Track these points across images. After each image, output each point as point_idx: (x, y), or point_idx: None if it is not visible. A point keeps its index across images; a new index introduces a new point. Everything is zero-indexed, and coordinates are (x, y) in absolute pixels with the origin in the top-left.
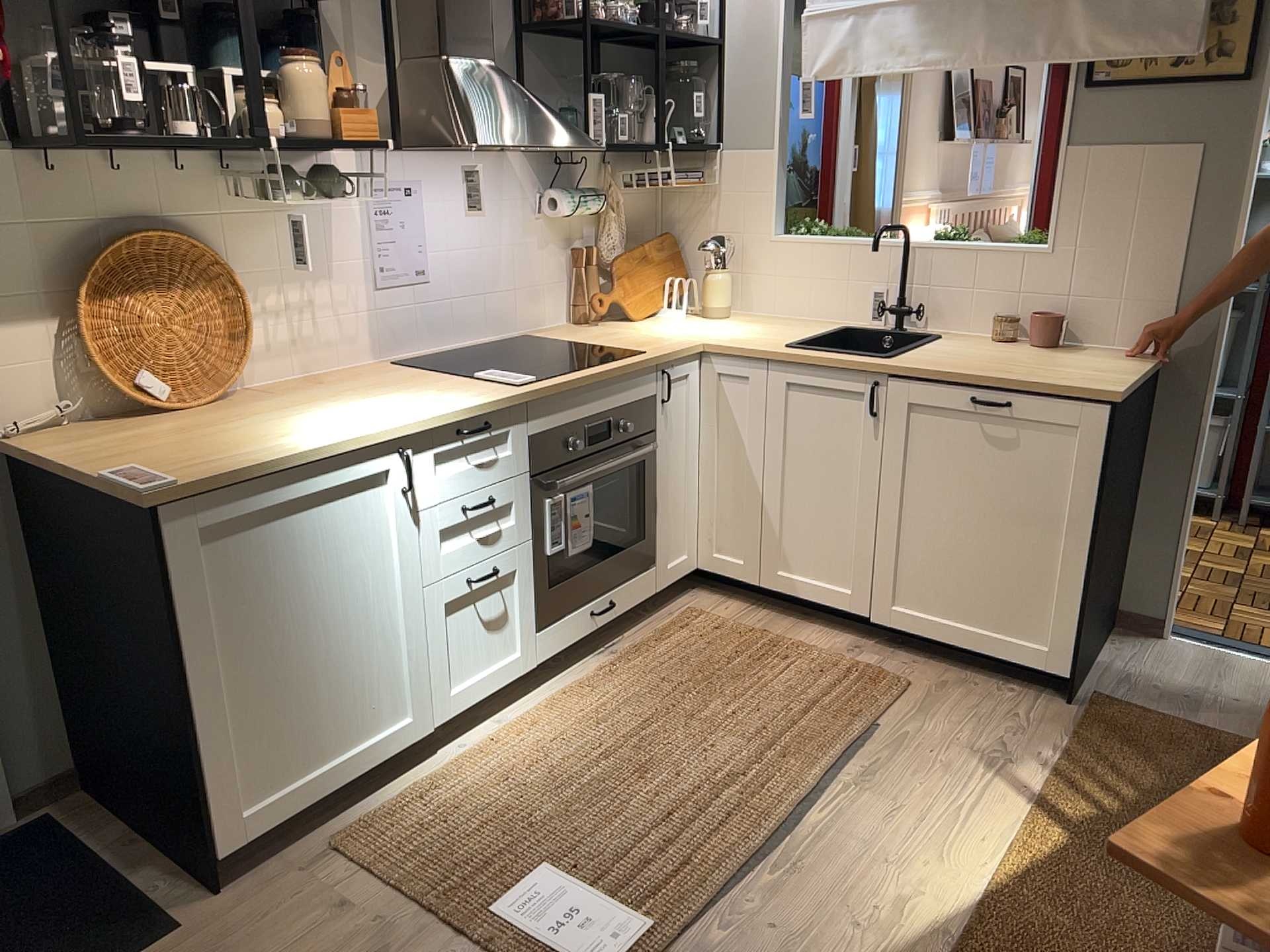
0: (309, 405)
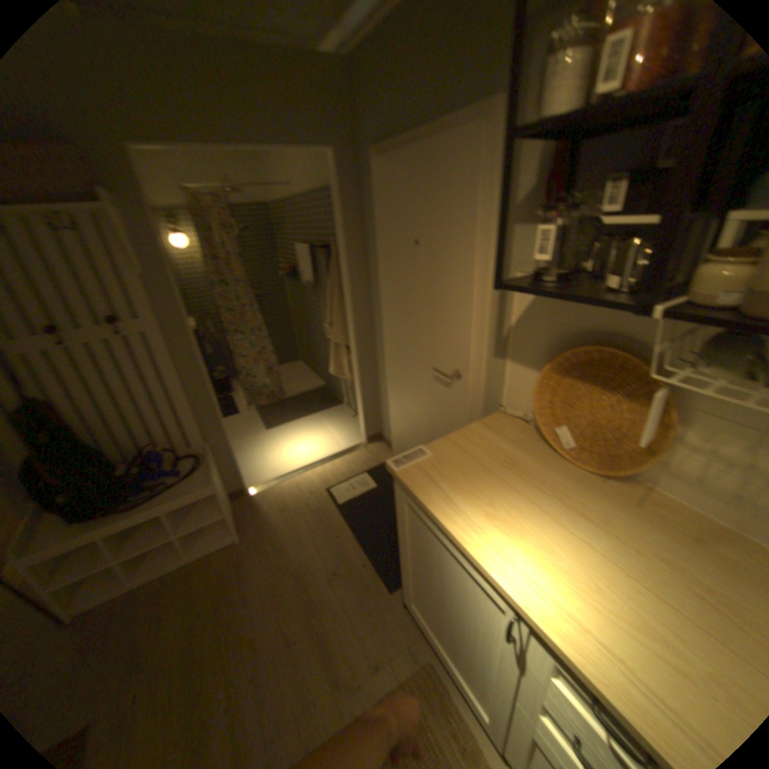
0: (599, 530)
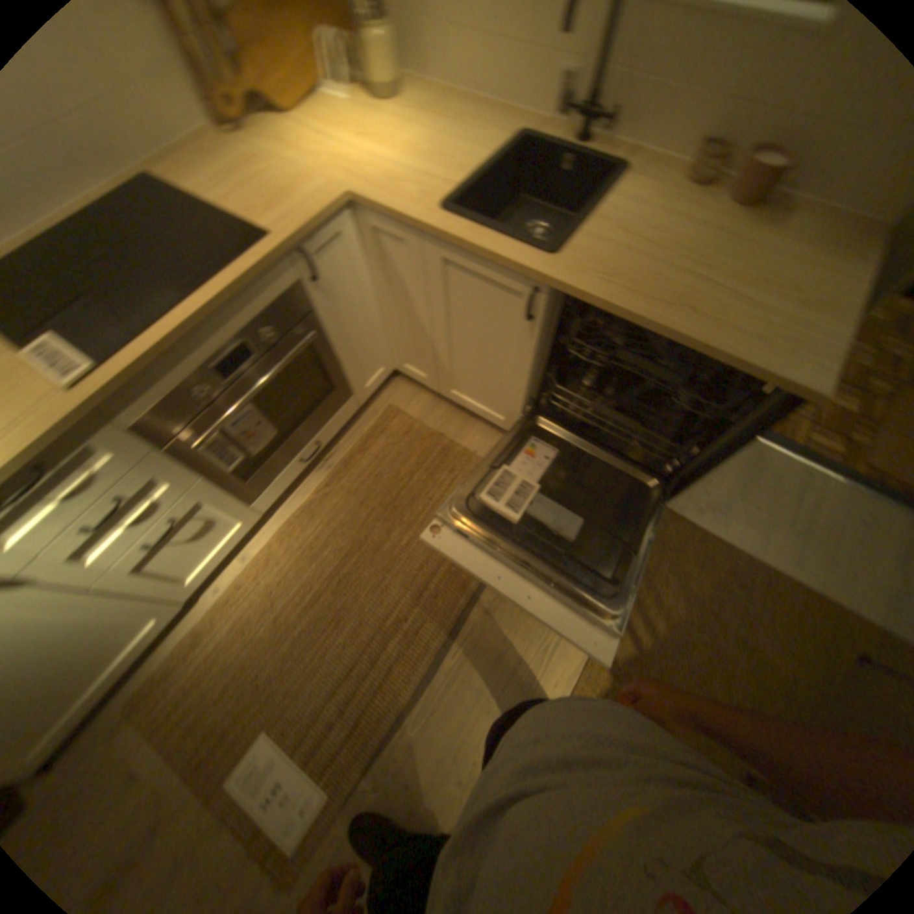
0: None
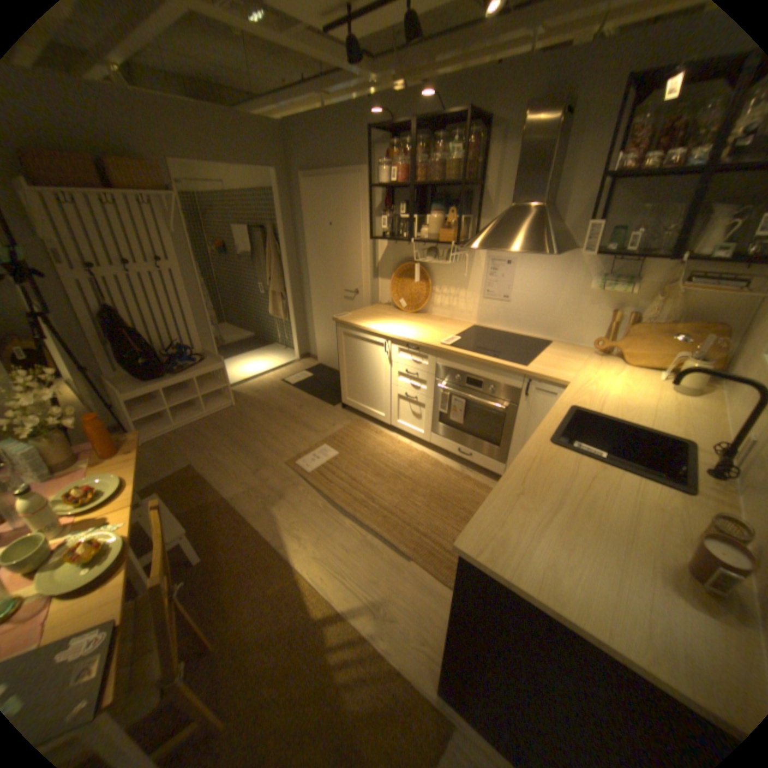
0: (411, 322)
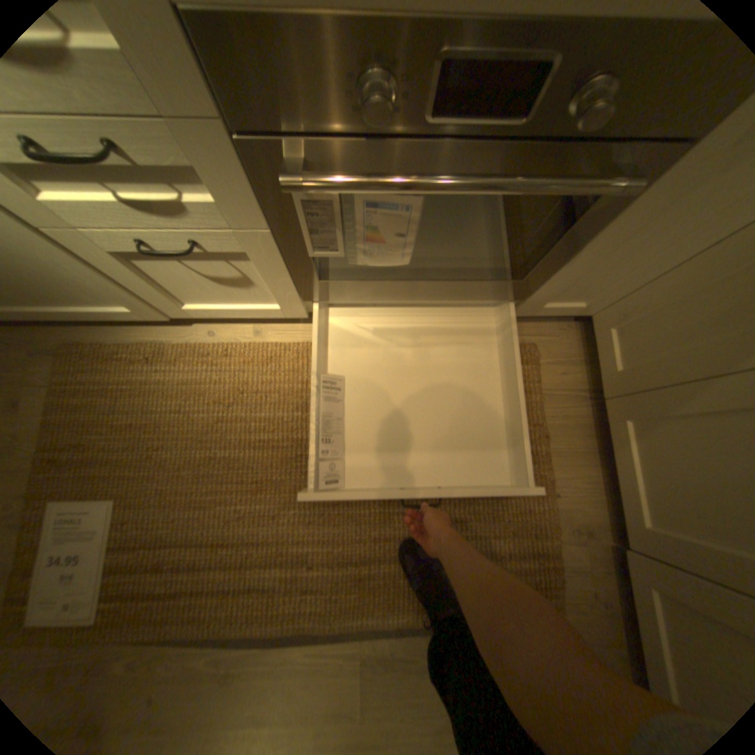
0: None
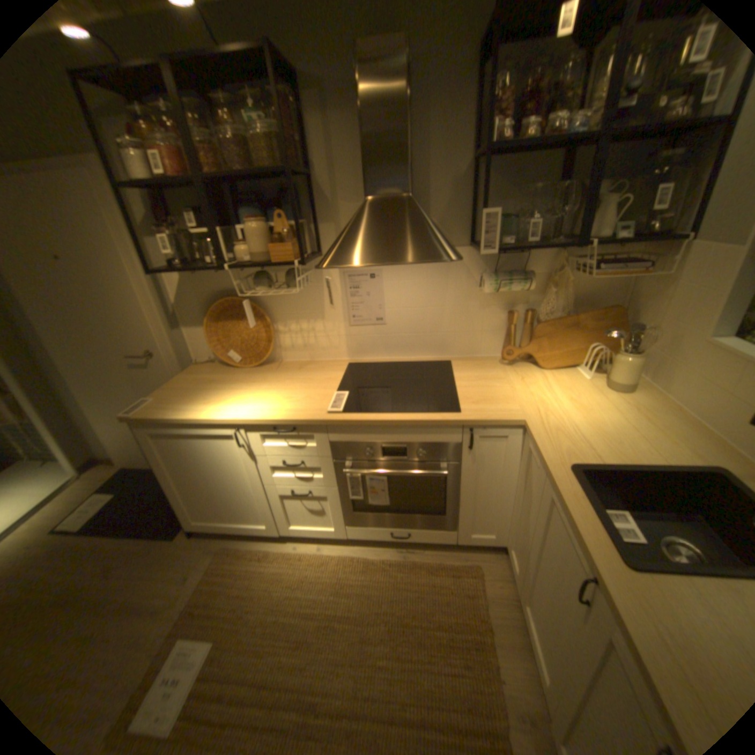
0: (260, 384)
